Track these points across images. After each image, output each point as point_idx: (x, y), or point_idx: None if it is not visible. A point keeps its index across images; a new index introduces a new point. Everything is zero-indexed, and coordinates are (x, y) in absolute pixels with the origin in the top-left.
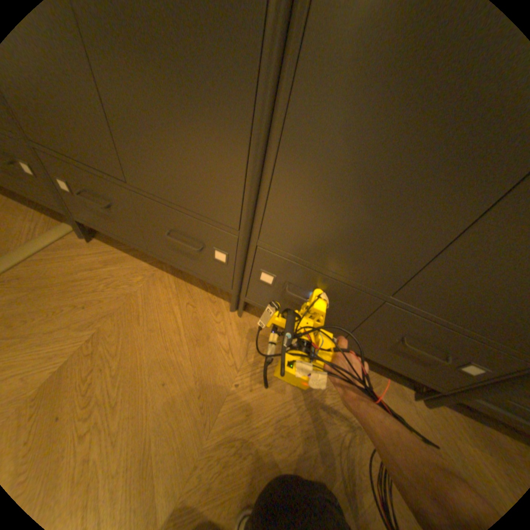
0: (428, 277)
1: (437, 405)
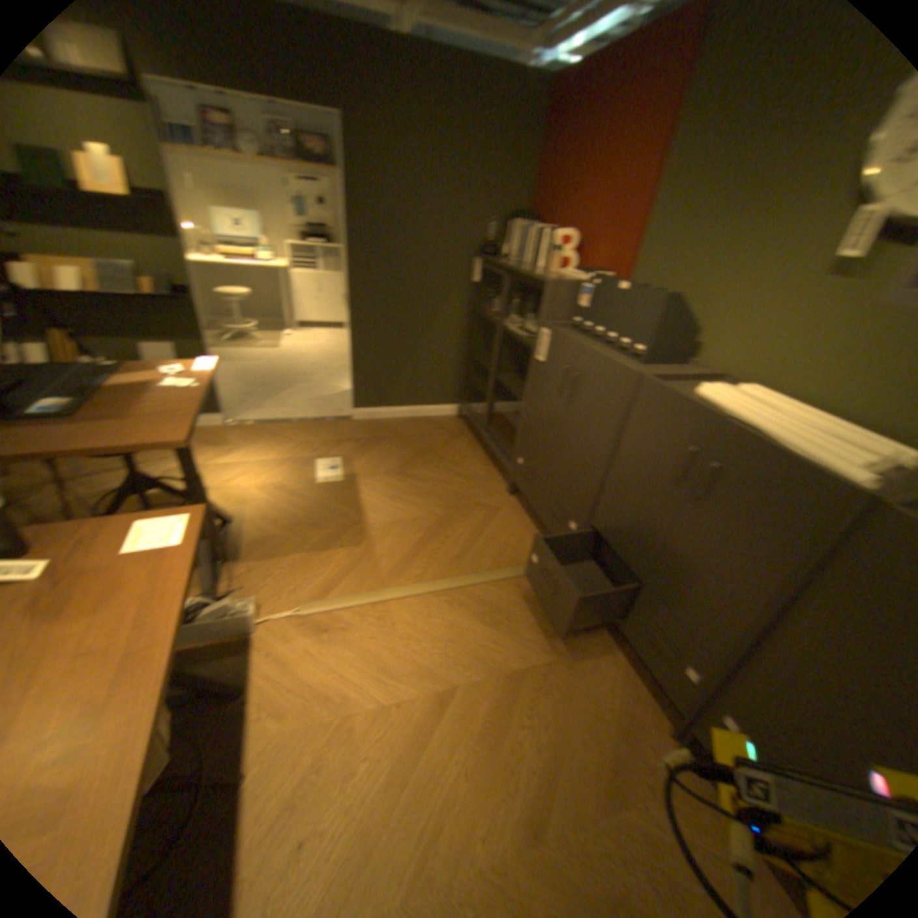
0: None
1: None
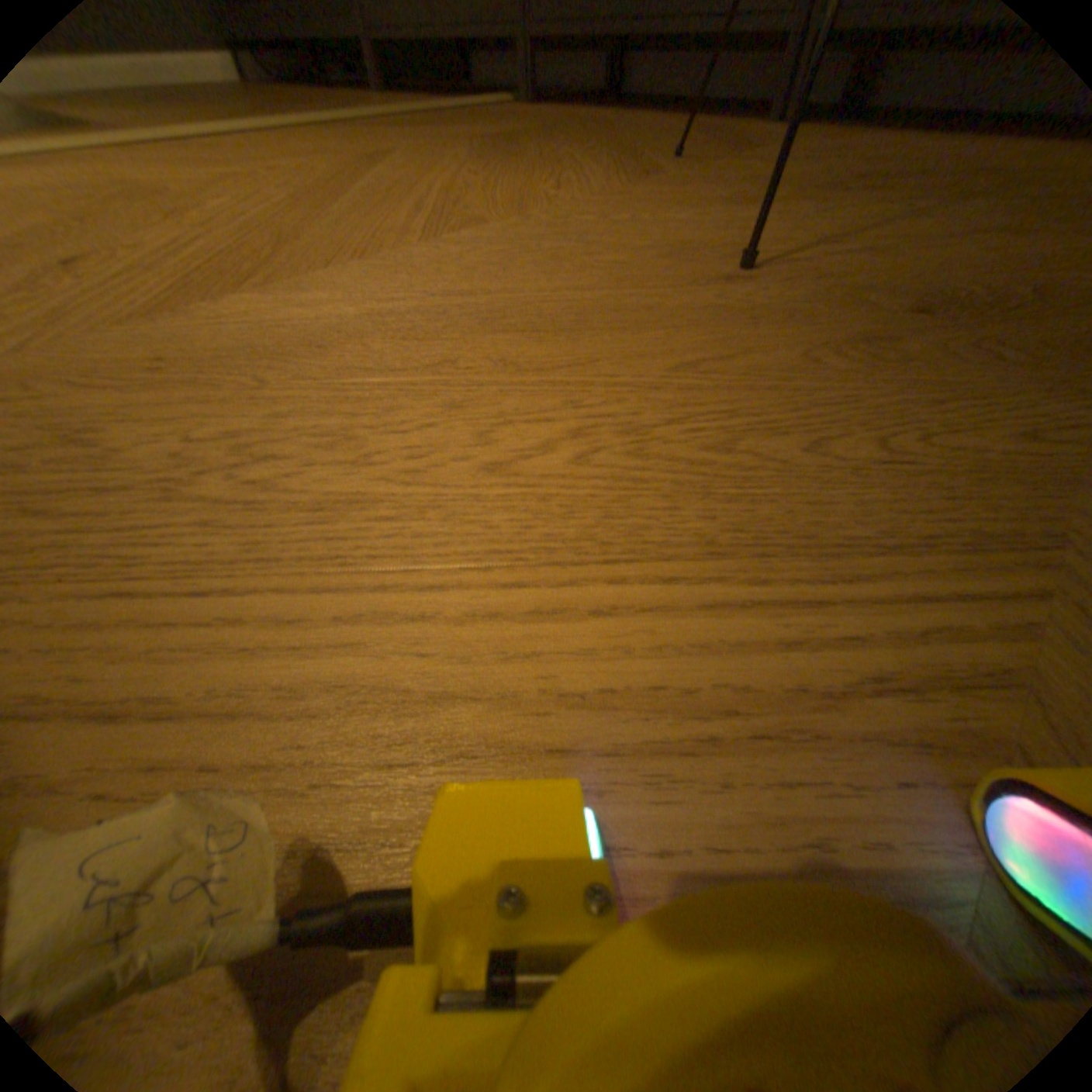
0: None
1: None
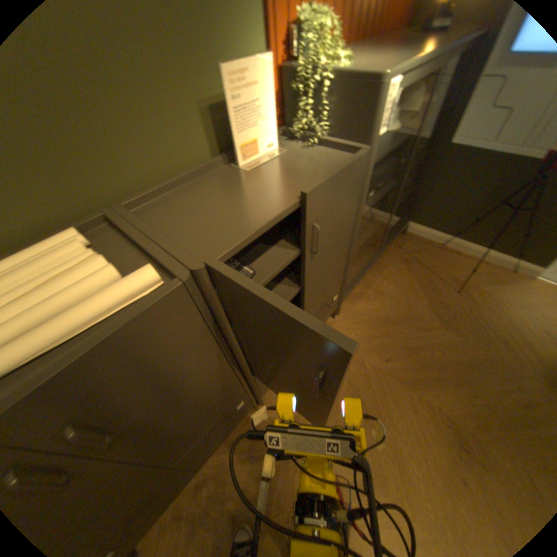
0: (307, 308)
1: (339, 312)
